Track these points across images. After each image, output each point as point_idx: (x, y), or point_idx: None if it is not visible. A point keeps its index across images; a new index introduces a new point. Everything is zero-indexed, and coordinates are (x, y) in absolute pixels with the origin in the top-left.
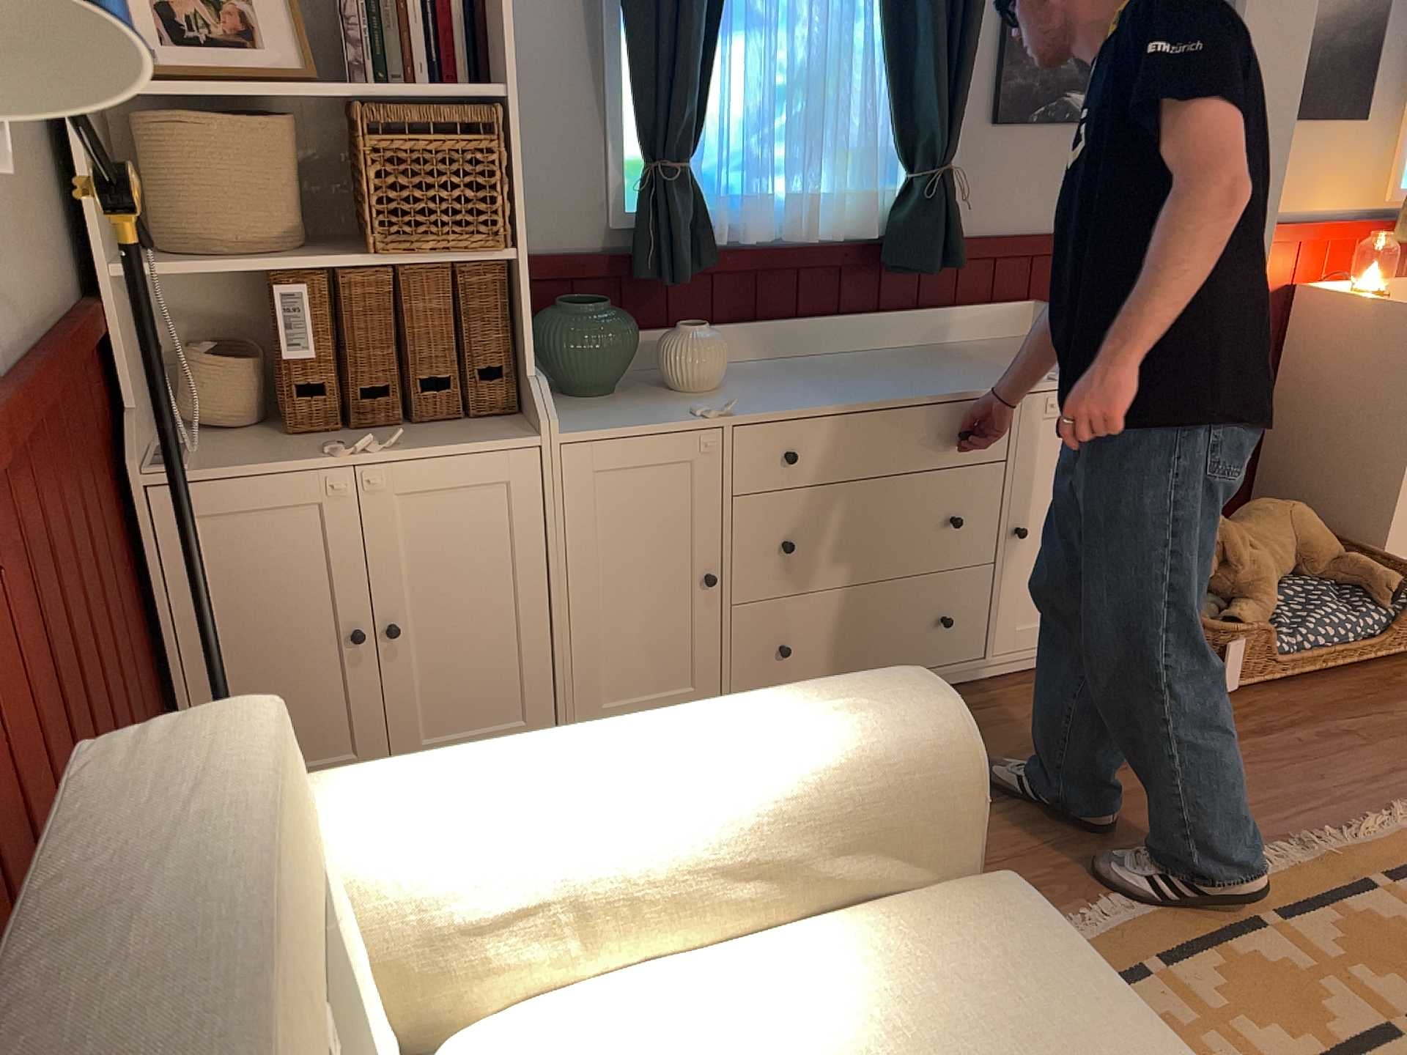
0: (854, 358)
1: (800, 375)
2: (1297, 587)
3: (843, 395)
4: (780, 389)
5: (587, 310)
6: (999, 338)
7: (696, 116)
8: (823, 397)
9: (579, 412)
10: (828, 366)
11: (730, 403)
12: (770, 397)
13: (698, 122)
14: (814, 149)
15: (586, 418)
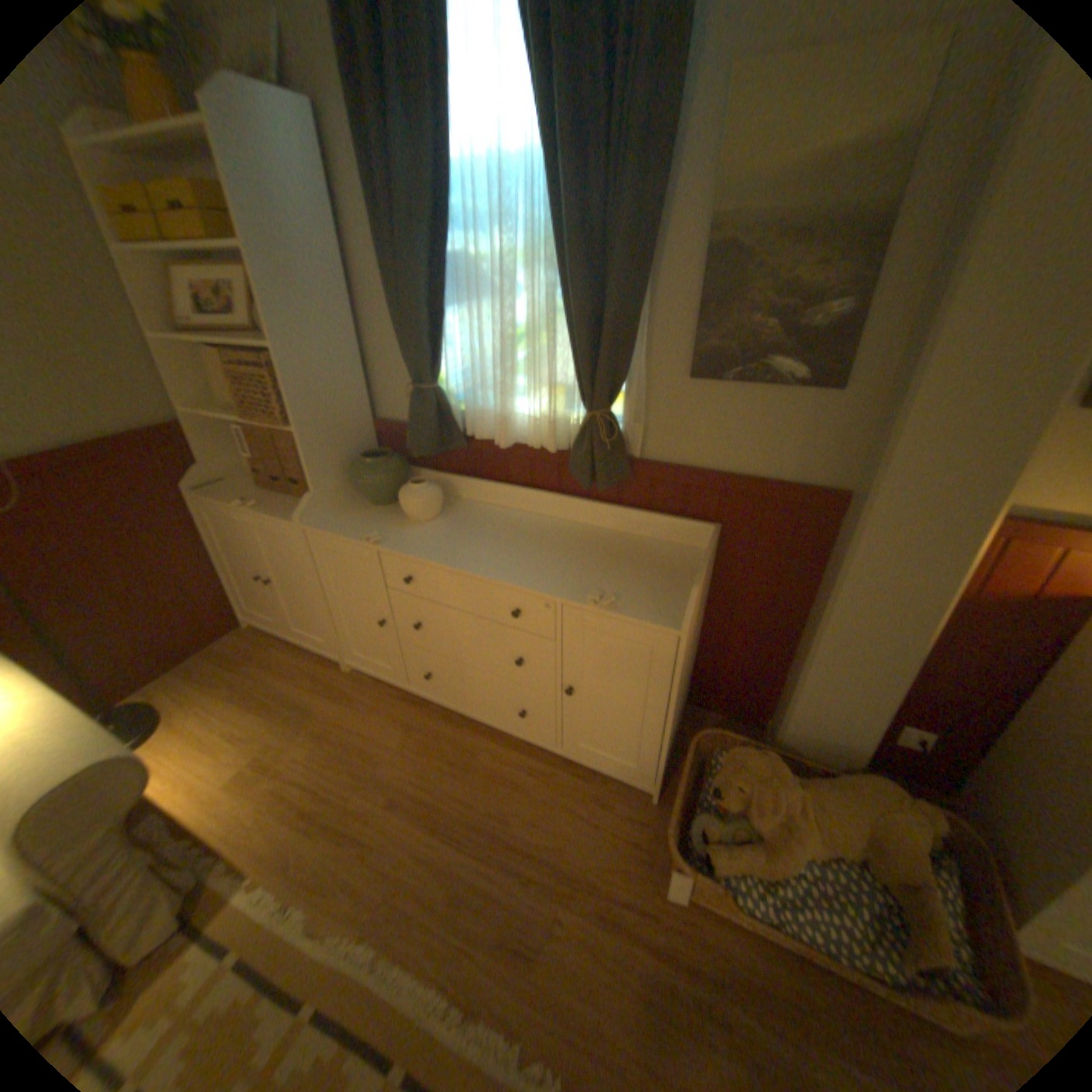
0: (549, 526)
1: (487, 528)
2: (844, 880)
3: (456, 555)
4: (447, 535)
5: (365, 462)
6: (678, 545)
7: (427, 357)
8: (443, 552)
9: (347, 514)
10: (518, 527)
11: (383, 538)
12: (427, 540)
13: (435, 361)
14: (503, 385)
15: (338, 519)
